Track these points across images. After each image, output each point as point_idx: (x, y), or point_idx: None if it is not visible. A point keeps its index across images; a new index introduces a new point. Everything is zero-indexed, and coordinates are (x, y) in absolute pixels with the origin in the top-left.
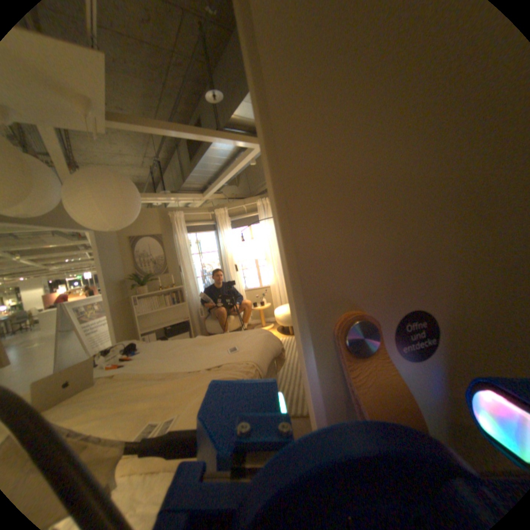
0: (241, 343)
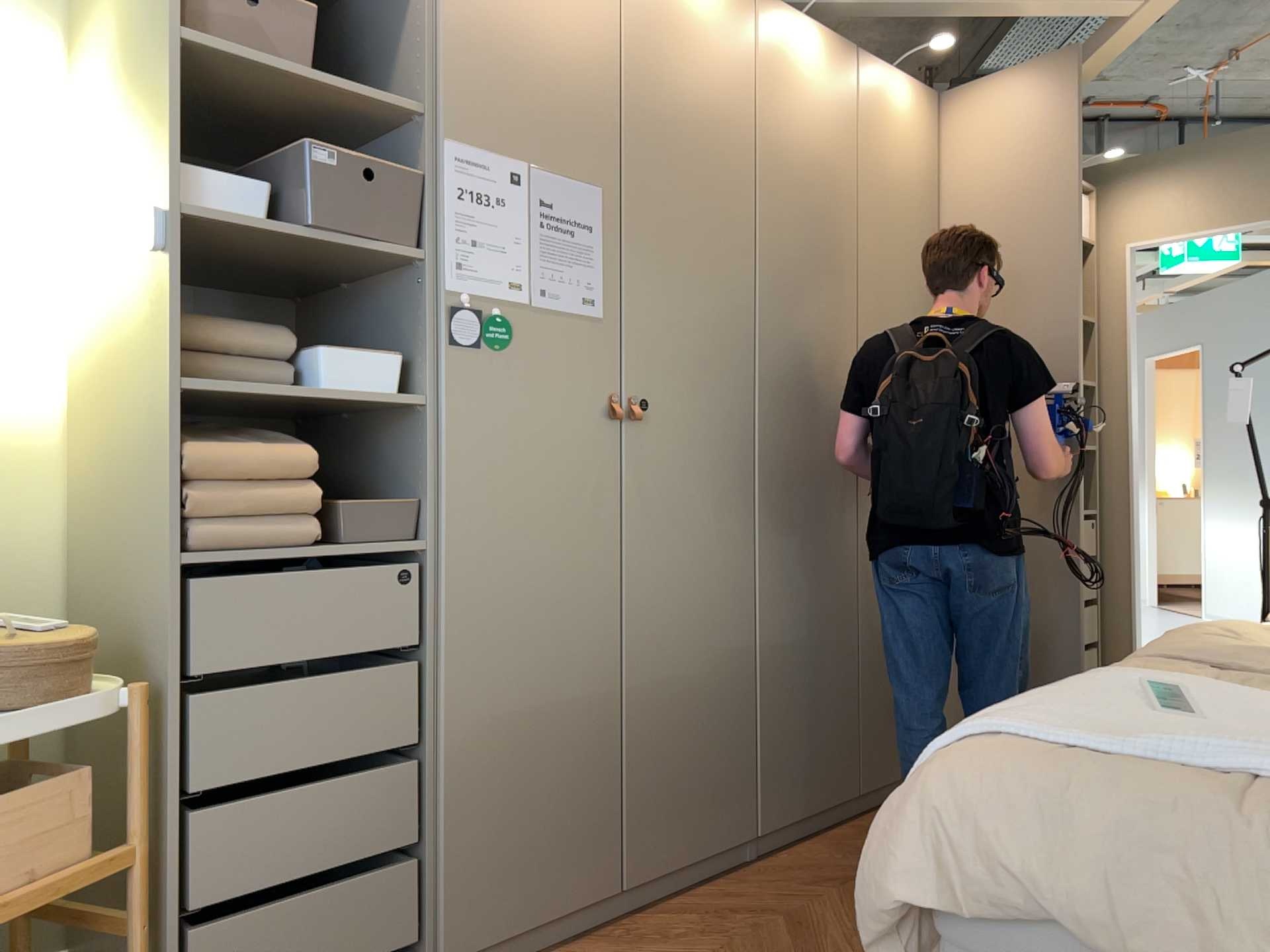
0: (1123, 713)
